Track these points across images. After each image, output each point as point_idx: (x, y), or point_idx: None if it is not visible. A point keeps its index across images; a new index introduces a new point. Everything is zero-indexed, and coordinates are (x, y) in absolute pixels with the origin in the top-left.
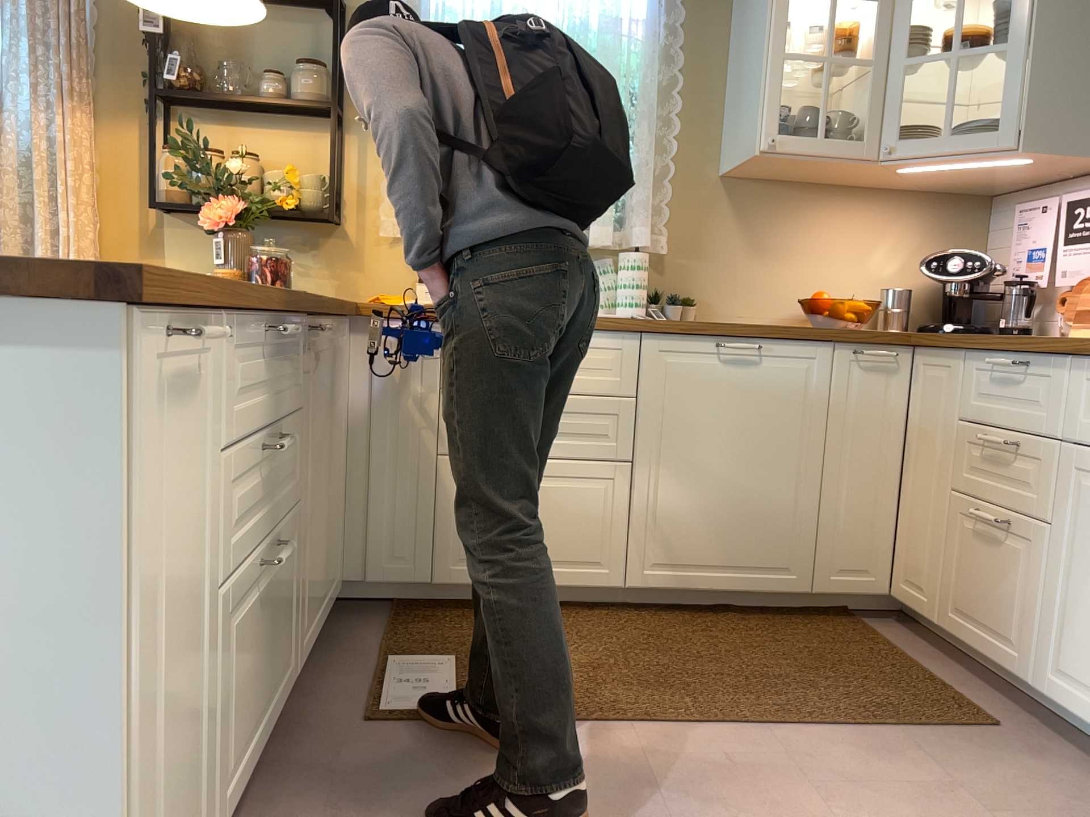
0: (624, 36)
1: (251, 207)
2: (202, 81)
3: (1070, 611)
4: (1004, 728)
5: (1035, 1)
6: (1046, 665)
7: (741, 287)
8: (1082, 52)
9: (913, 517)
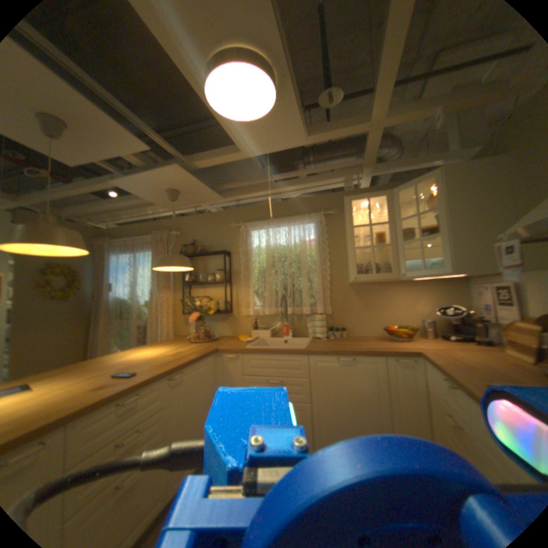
0: (308, 245)
1: (206, 312)
2: (194, 279)
3: None
4: None
5: (449, 215)
6: None
7: (364, 322)
8: (476, 232)
9: (437, 437)
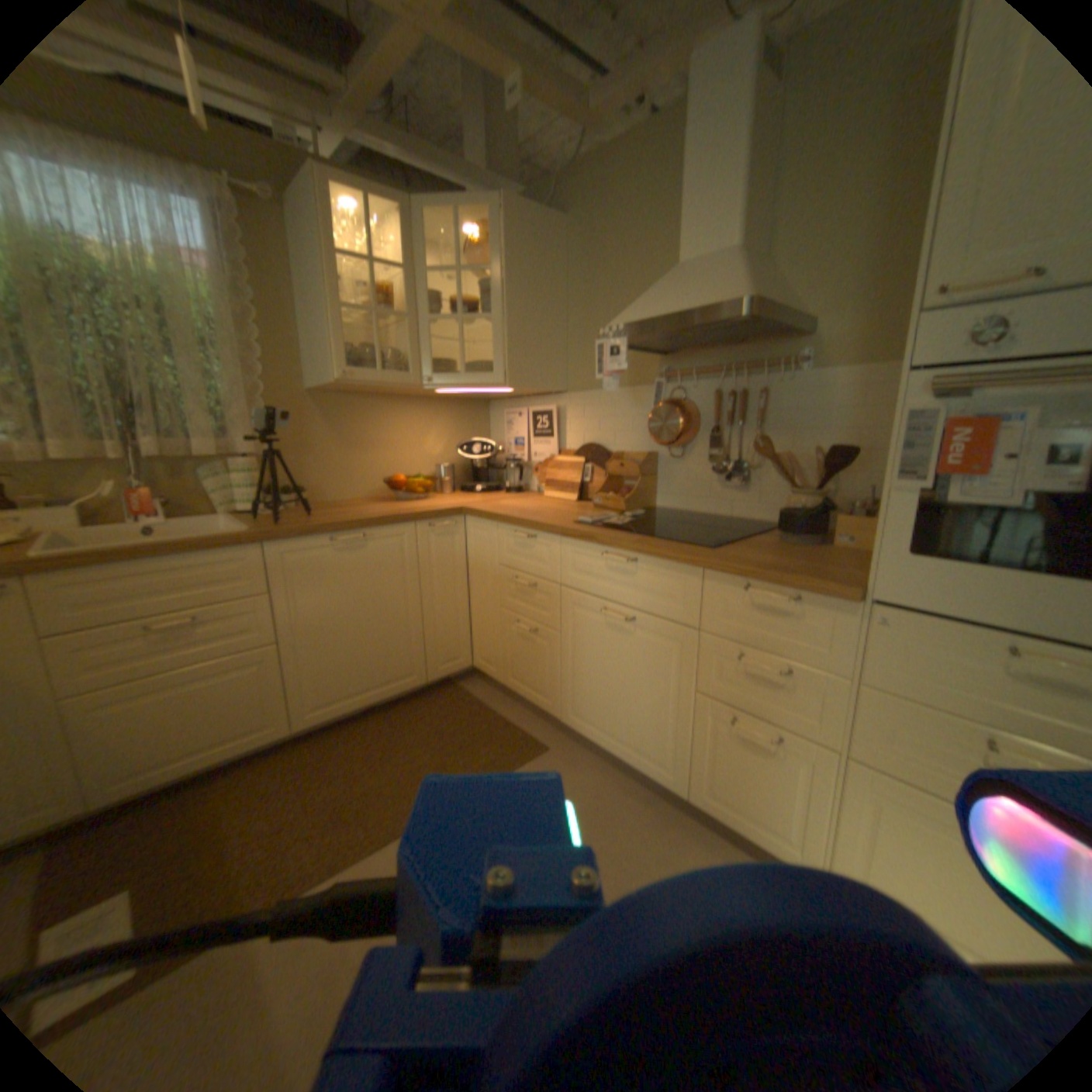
0: (182, 265)
1: None
2: None
3: (574, 681)
4: (548, 748)
5: (500, 287)
6: (564, 710)
7: (336, 474)
8: (530, 325)
9: (477, 621)
